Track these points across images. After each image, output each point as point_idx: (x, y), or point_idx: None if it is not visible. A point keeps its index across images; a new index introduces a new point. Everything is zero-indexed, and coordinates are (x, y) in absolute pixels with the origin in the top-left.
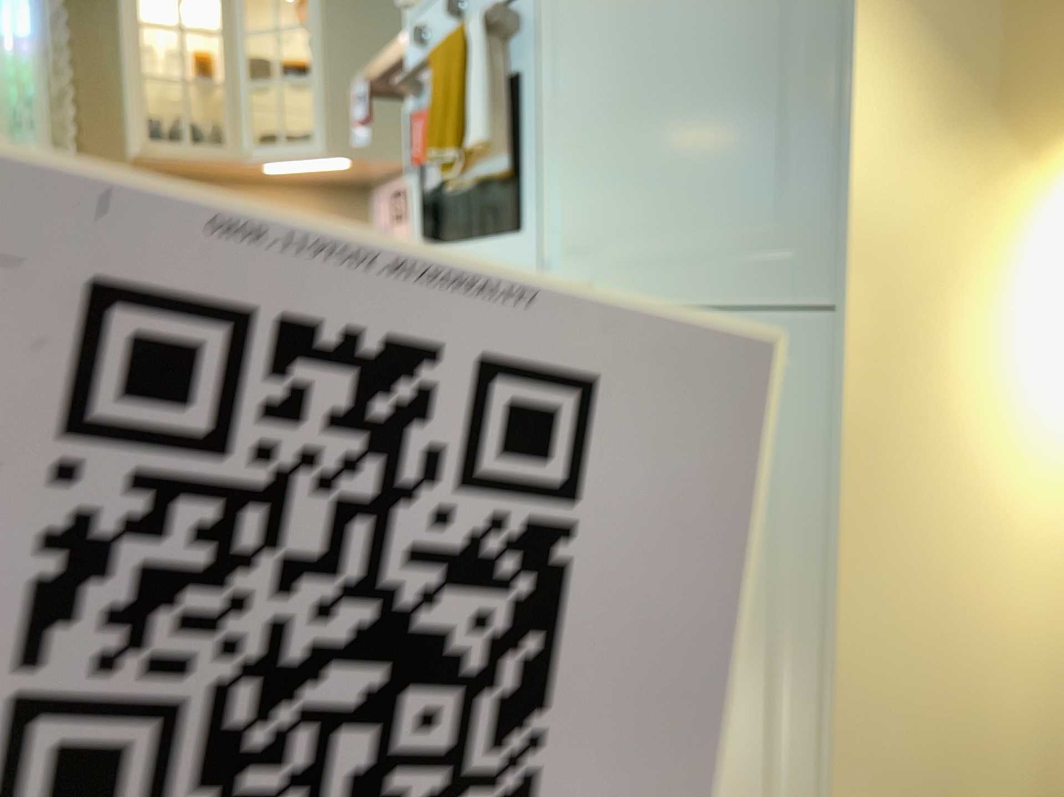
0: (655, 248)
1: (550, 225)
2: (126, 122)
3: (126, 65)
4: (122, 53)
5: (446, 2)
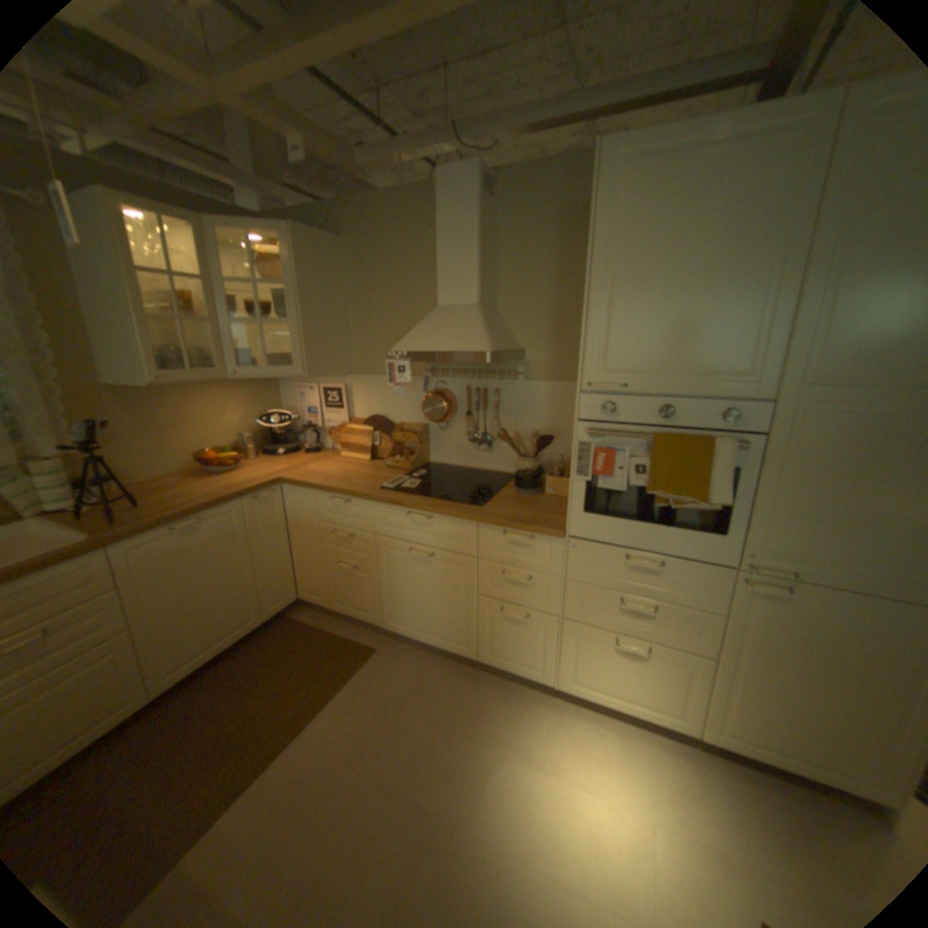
0: (845, 568)
1: (747, 537)
2: (128, 357)
3: (128, 310)
4: (118, 298)
5: (638, 401)
